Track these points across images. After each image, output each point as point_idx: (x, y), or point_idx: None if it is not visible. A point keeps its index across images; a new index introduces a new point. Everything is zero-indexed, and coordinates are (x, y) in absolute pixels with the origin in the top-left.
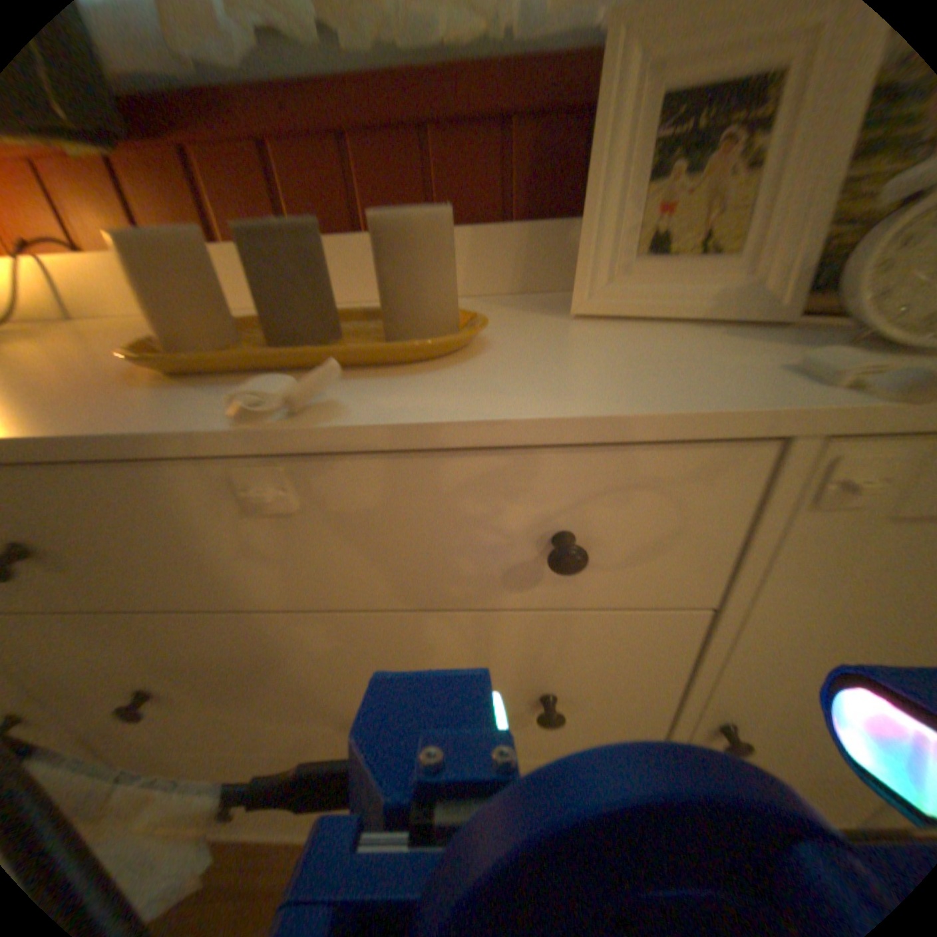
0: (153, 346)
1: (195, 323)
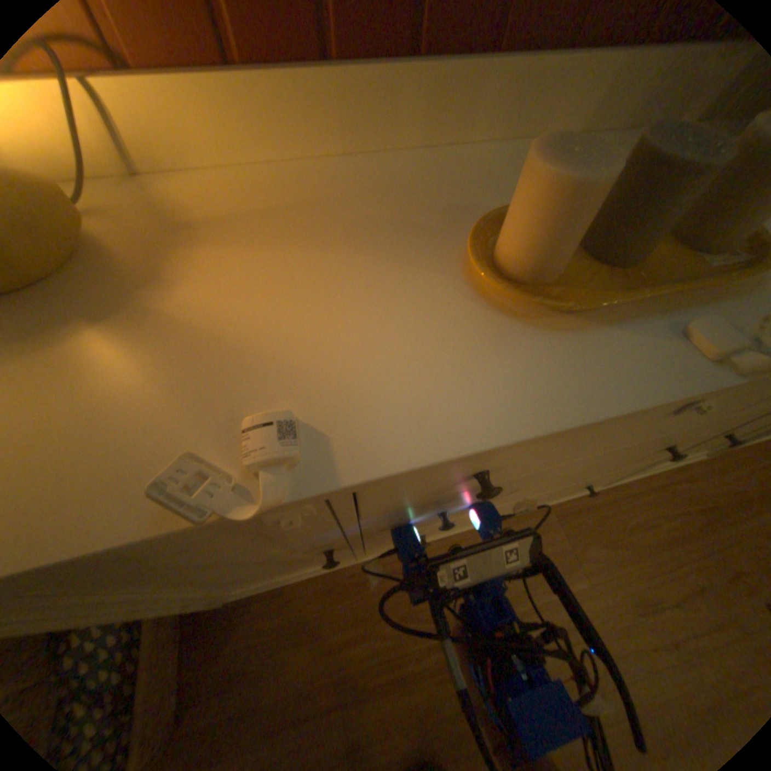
0: (535, 282)
1: (566, 251)
